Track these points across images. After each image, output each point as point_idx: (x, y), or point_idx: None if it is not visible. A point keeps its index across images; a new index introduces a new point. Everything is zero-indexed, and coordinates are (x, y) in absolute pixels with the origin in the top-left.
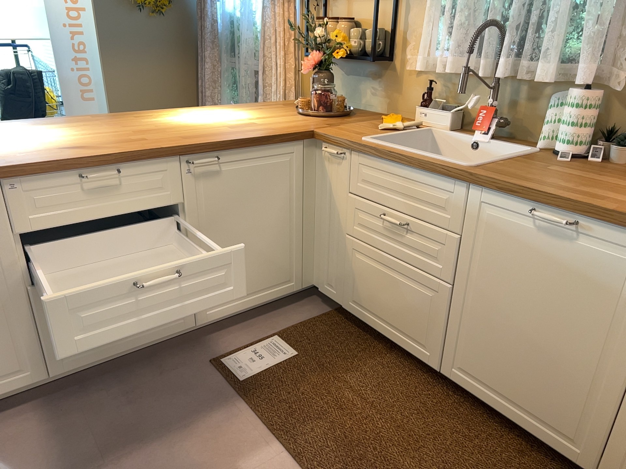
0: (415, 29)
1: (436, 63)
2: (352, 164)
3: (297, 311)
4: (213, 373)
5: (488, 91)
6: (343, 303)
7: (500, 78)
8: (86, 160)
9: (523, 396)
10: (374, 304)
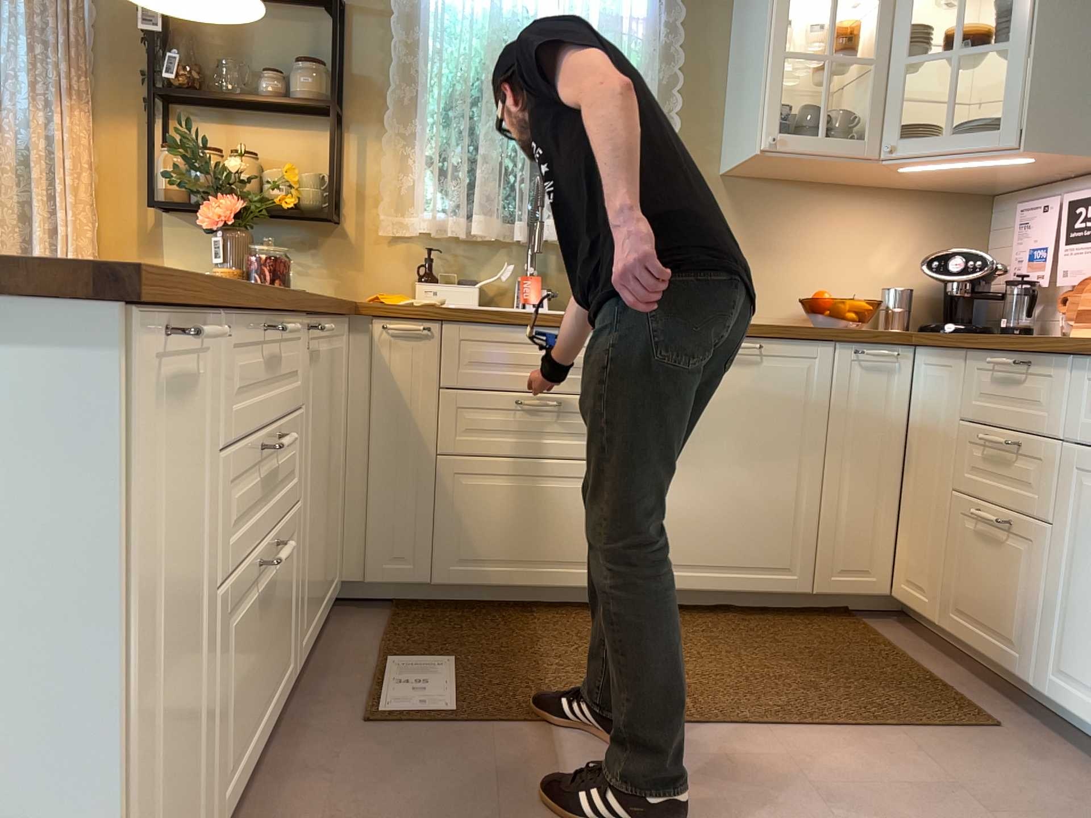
0: (390, 179)
1: (434, 224)
2: (443, 343)
3: (350, 629)
4: (398, 731)
5: (509, 259)
6: (434, 576)
7: (545, 239)
8: (264, 298)
9: (736, 552)
10: (504, 546)
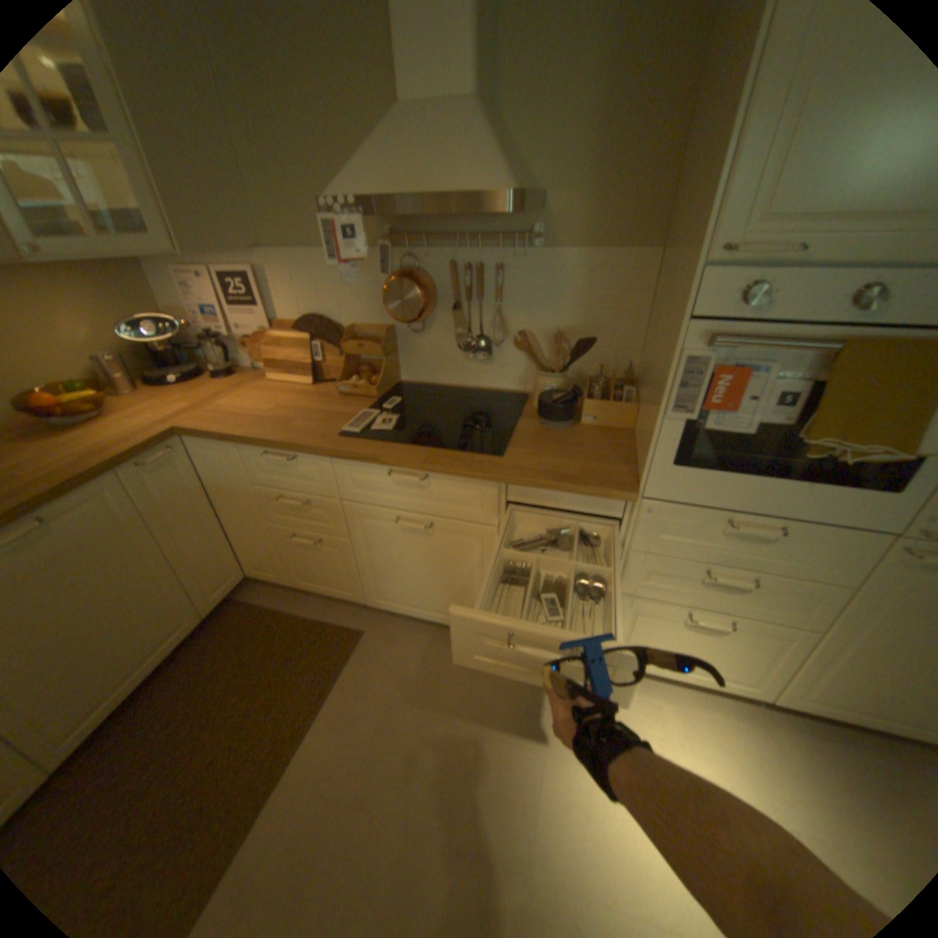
0: None
1: None
2: None
3: None
4: None
5: None
6: None
7: None
8: None
9: (133, 656)
10: None
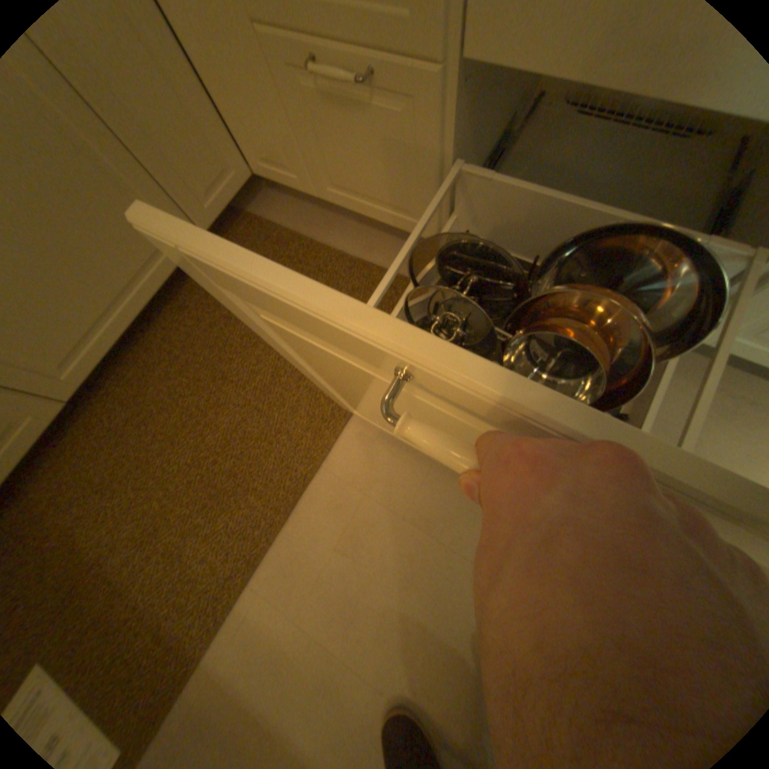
0: None
1: None
2: None
3: None
4: None
5: None
6: None
7: None
8: None
9: (106, 279)
10: None
